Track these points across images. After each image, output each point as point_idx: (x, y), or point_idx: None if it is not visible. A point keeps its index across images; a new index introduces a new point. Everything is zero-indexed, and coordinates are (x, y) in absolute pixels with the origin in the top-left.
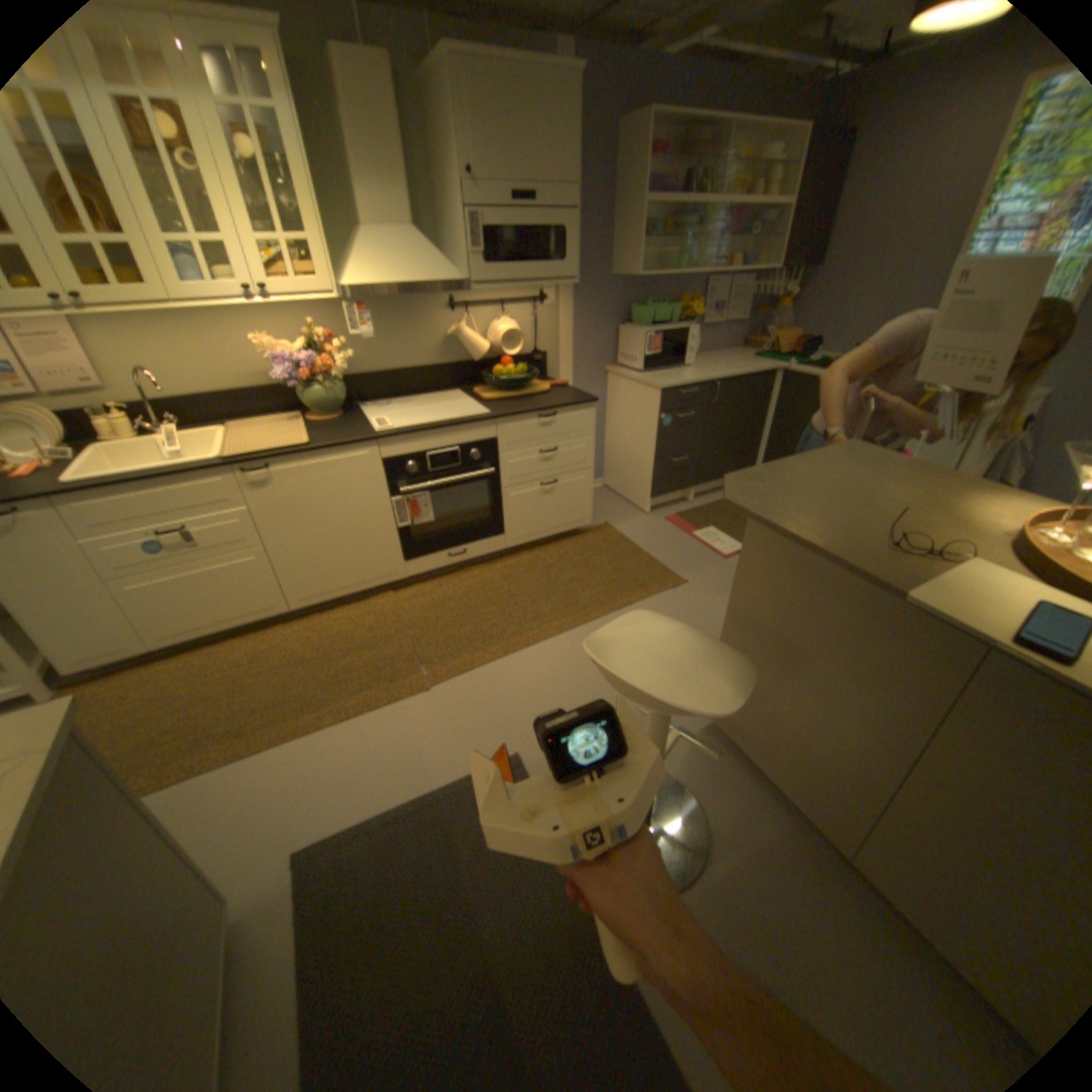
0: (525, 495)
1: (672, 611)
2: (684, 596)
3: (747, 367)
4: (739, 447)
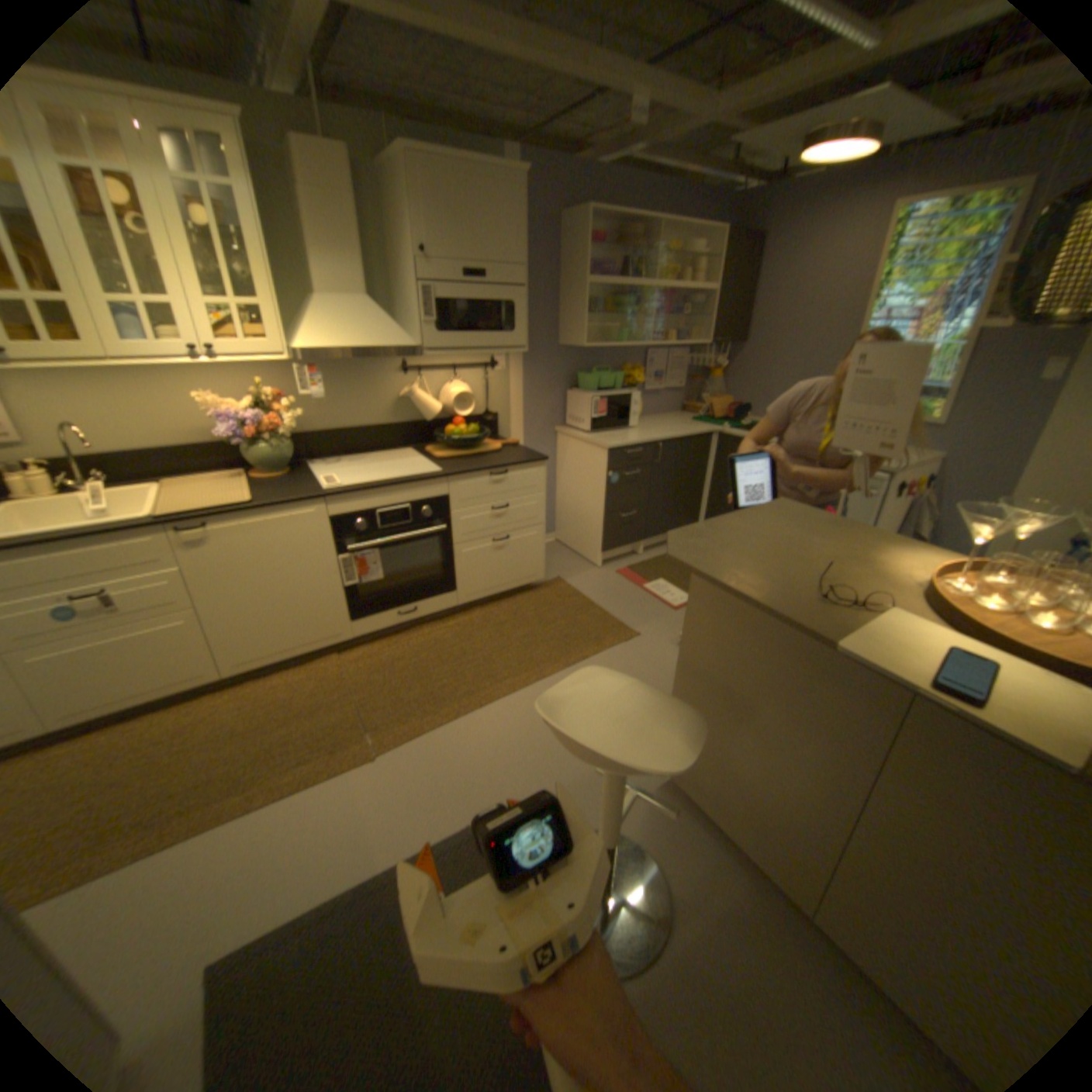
0: (478, 550)
1: (626, 664)
2: (637, 648)
3: (686, 429)
4: (683, 503)
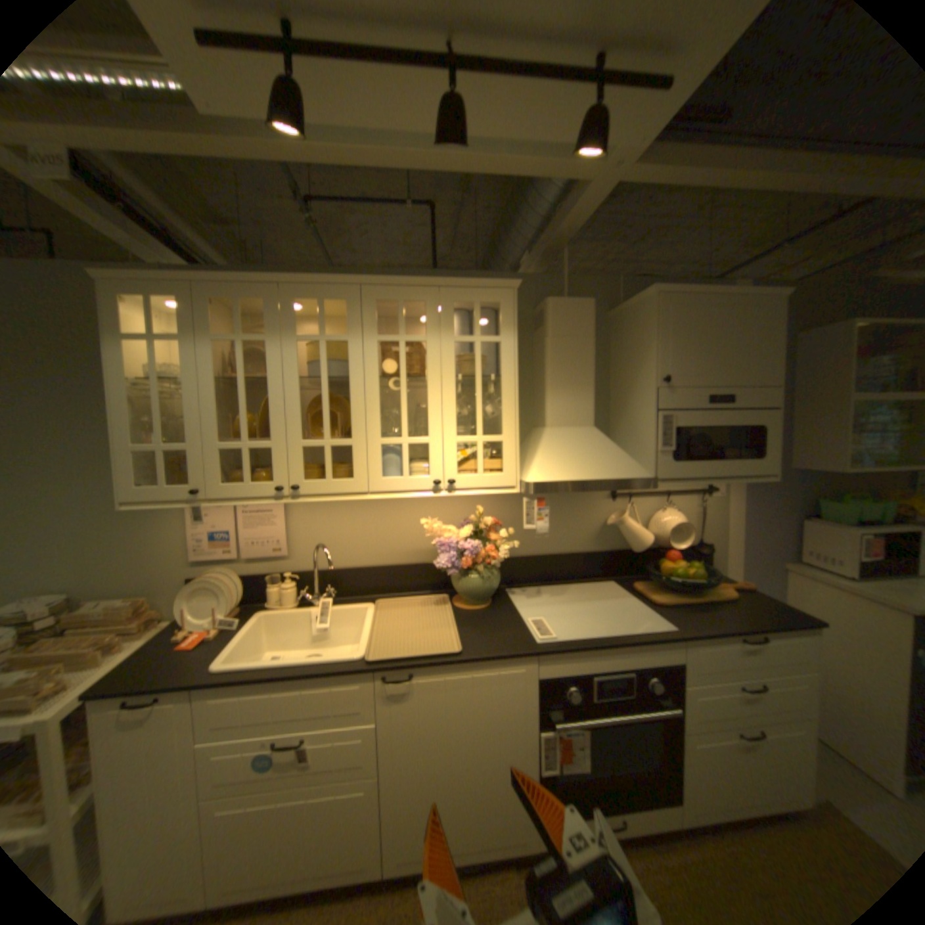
0: (717, 750)
1: None
2: None
3: None
4: None
